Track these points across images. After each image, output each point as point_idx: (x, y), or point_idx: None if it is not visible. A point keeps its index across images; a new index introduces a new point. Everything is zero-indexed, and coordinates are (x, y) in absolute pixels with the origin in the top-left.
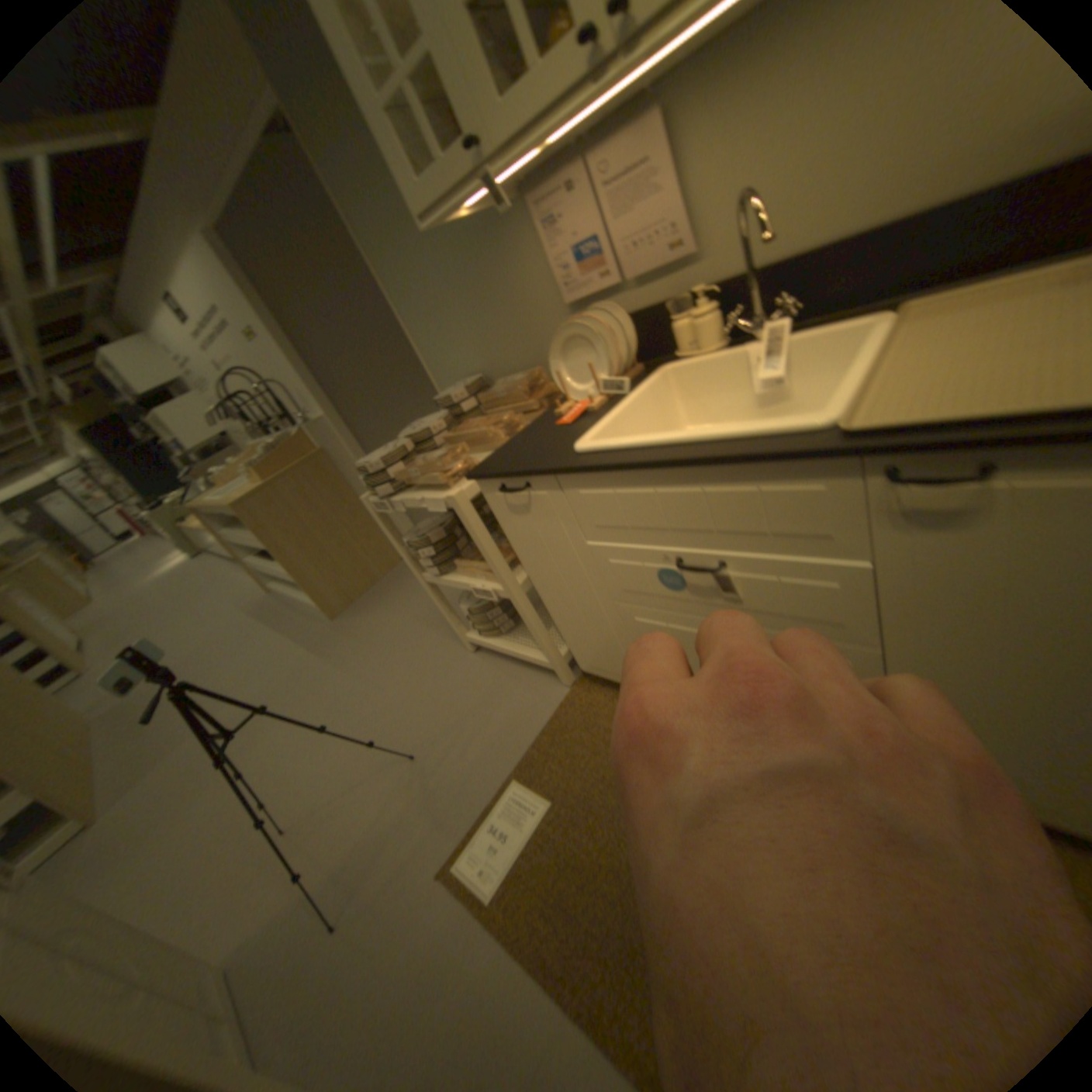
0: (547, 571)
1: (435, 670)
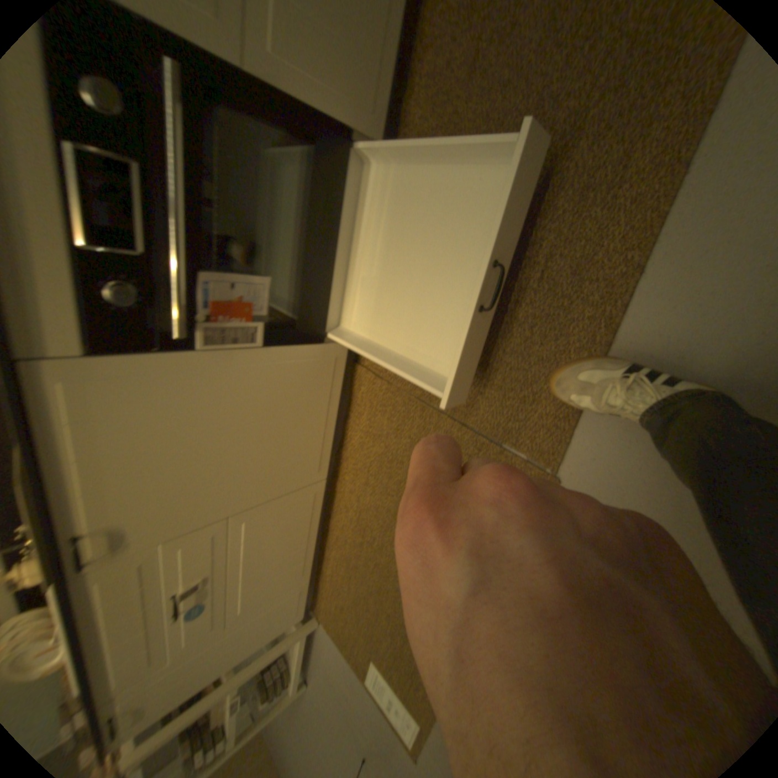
0: (209, 669)
1: (321, 718)
